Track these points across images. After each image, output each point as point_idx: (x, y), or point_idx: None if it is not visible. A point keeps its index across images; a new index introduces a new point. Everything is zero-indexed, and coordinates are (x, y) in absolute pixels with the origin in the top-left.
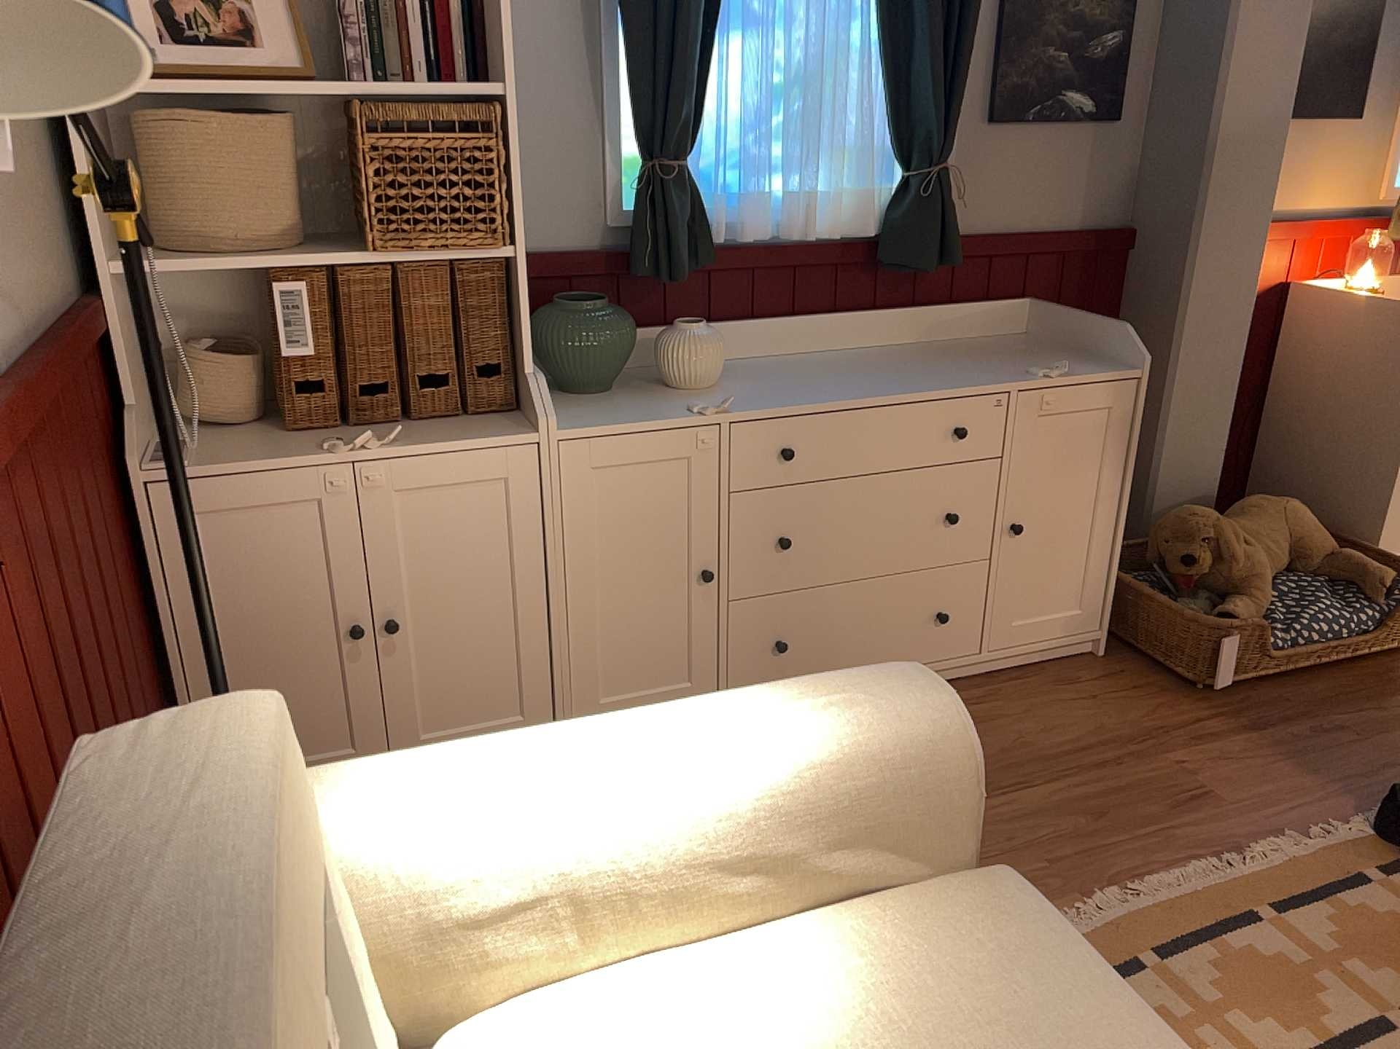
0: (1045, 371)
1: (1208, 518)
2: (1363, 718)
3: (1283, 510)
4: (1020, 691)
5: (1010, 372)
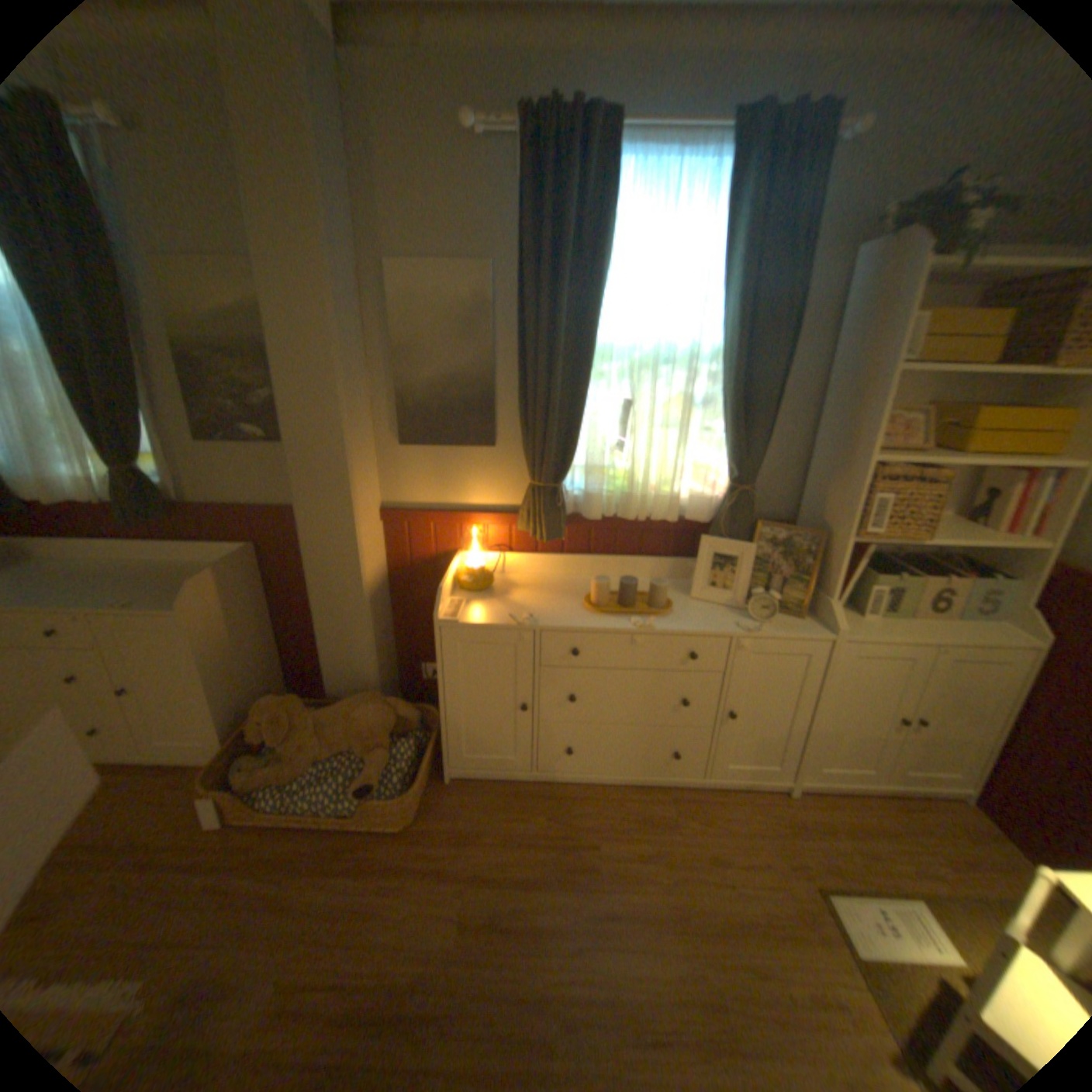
0: (116, 603)
1: (271, 709)
2: (252, 891)
3: (355, 712)
4: (142, 786)
5: (116, 599)
